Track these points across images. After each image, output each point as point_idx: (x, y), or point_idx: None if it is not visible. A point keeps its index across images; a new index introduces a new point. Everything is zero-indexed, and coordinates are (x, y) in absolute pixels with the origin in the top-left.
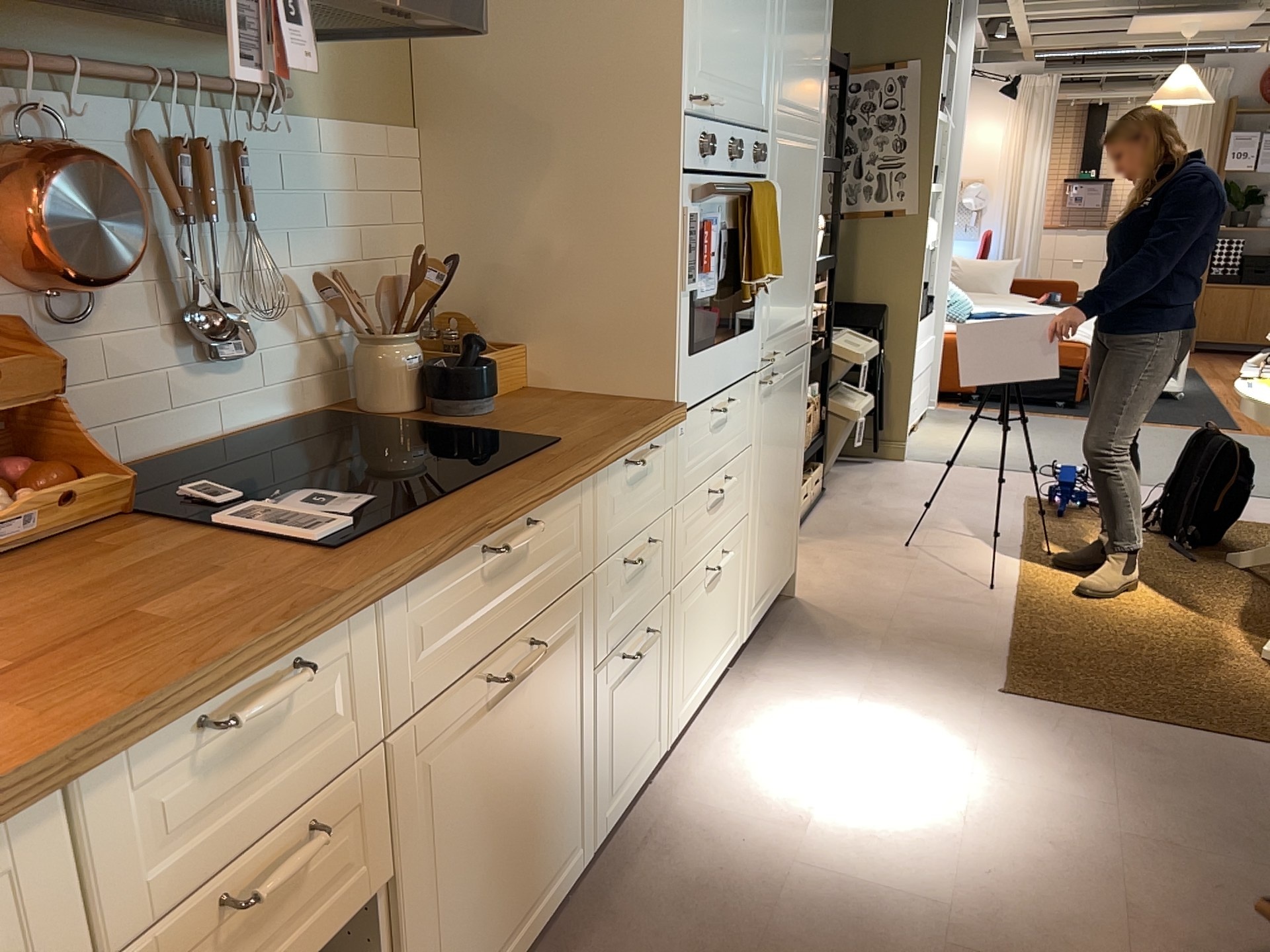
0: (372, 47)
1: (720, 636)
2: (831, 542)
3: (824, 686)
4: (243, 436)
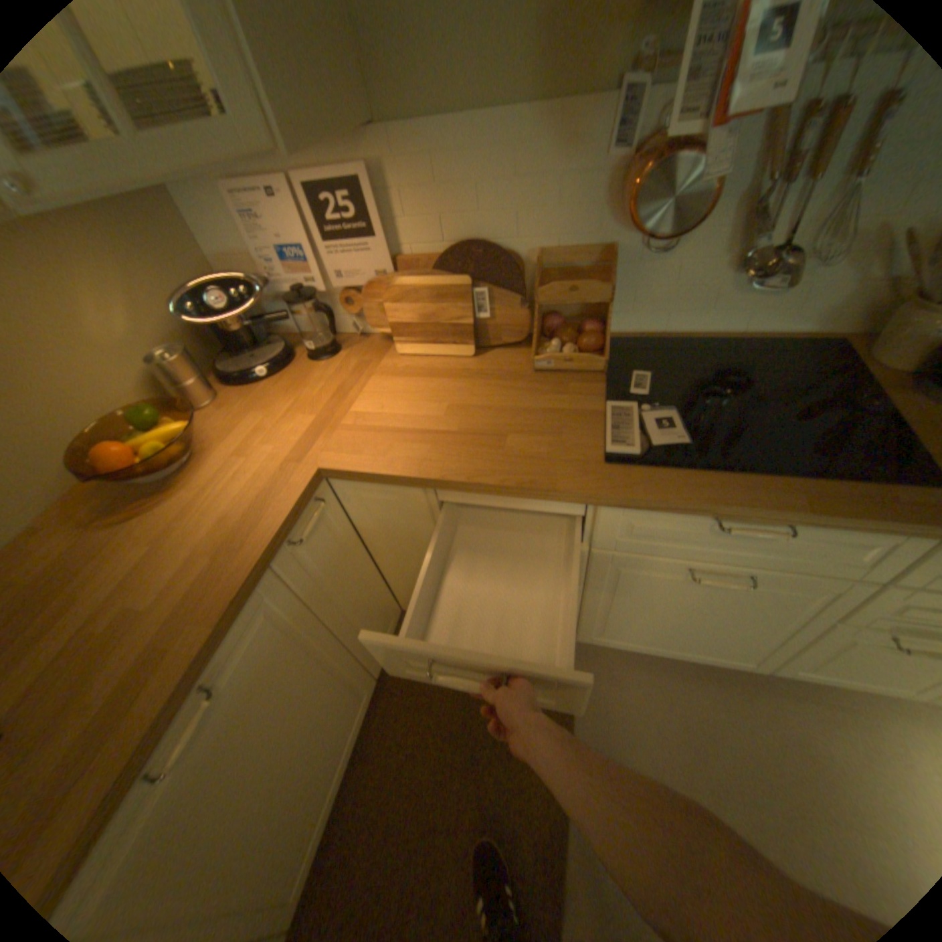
0: None
1: None
2: None
3: None
4: (759, 336)
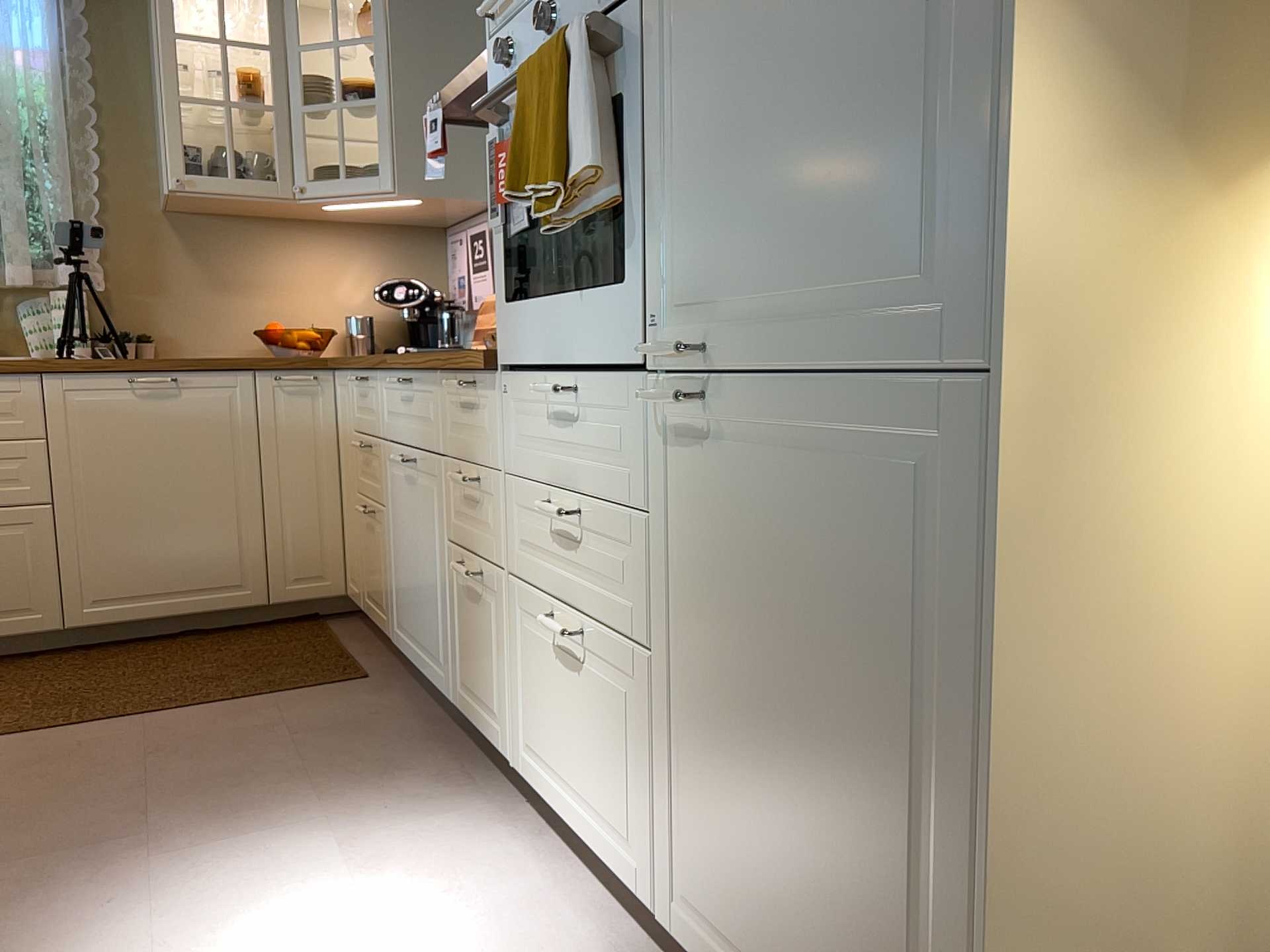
0: None
1: (590, 782)
2: None
3: None
4: None
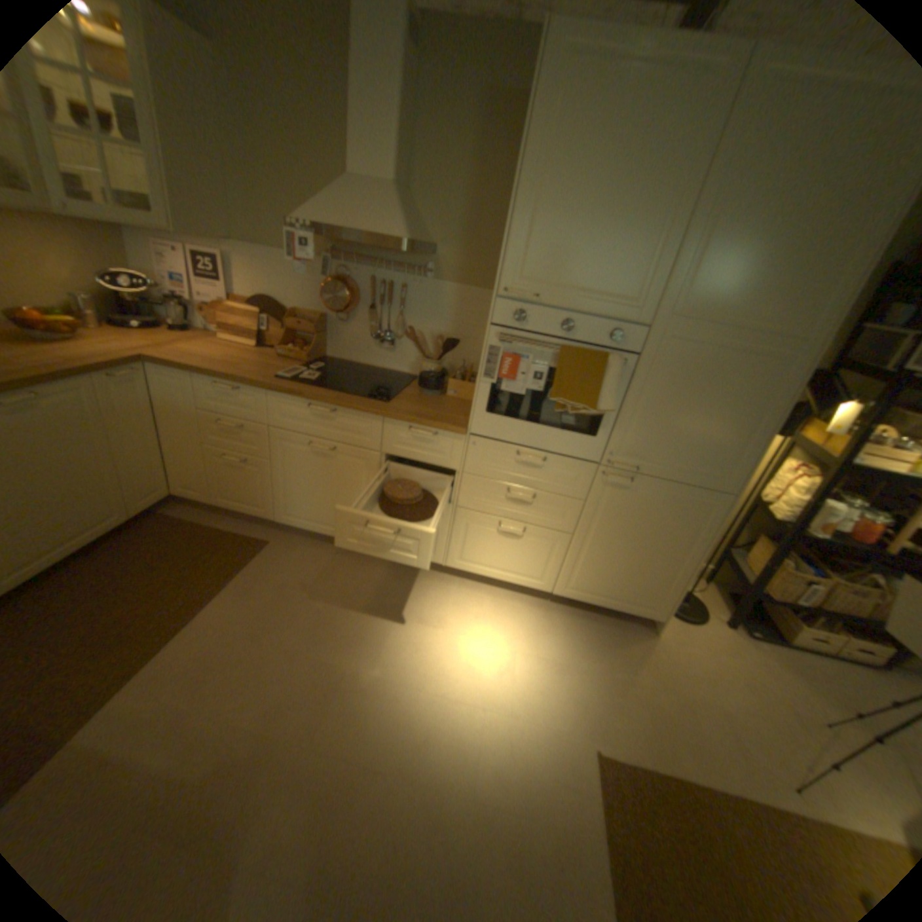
0: (484, 257)
1: (513, 565)
2: (775, 667)
3: (551, 643)
4: (388, 372)
